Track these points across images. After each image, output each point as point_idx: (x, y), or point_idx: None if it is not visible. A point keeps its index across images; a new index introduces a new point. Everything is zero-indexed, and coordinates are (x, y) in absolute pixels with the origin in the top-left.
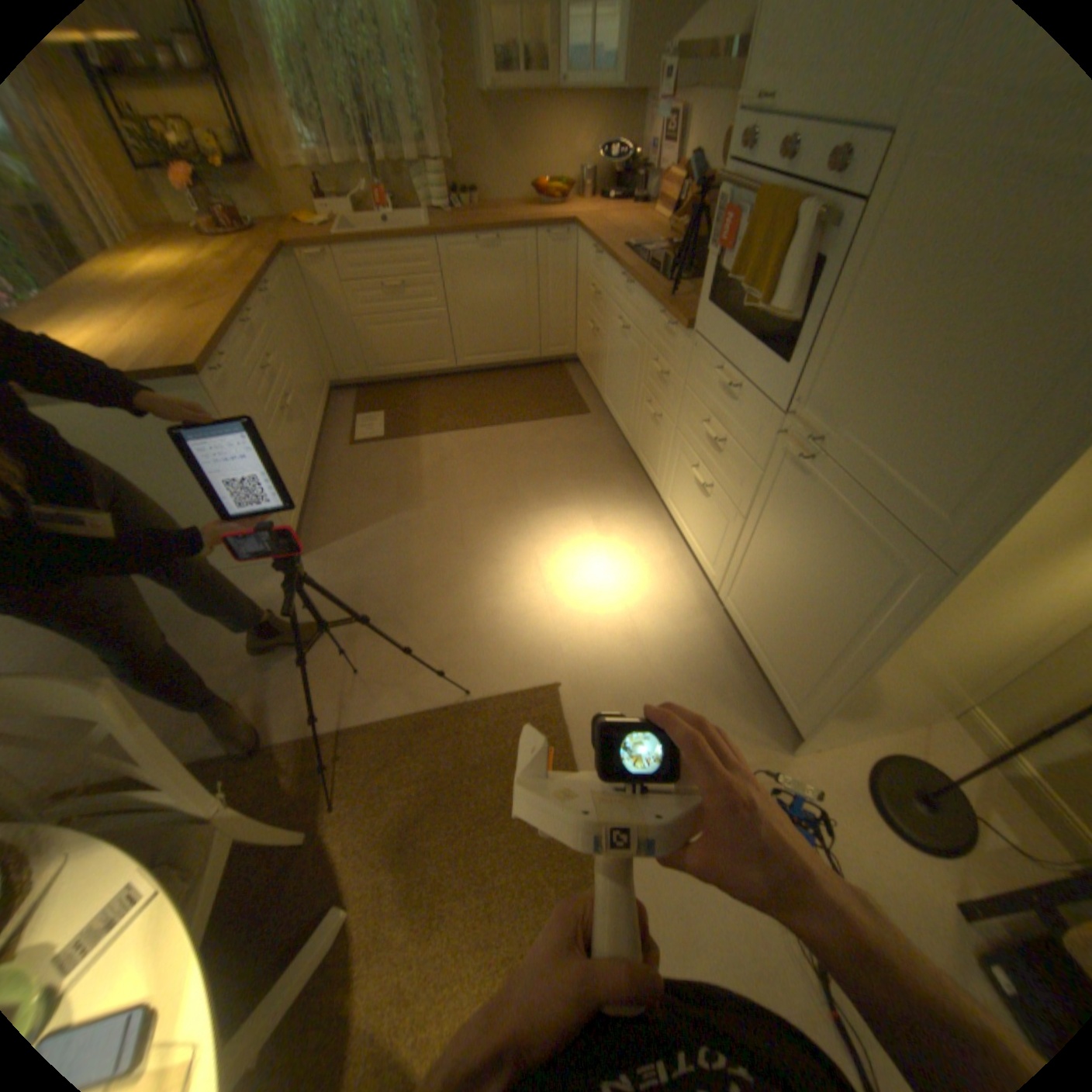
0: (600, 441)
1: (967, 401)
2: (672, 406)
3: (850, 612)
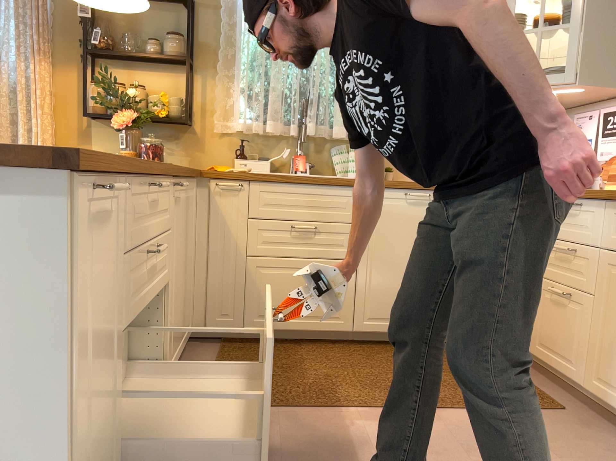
0: None
1: None
2: None
3: None
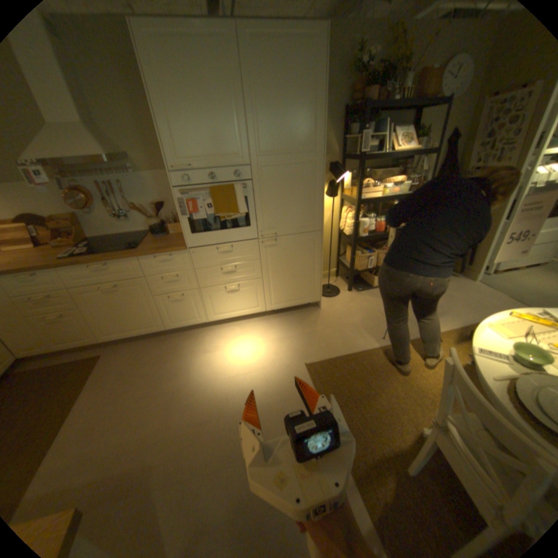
0: (134, 350)
1: (303, 202)
2: (191, 282)
3: (309, 259)
